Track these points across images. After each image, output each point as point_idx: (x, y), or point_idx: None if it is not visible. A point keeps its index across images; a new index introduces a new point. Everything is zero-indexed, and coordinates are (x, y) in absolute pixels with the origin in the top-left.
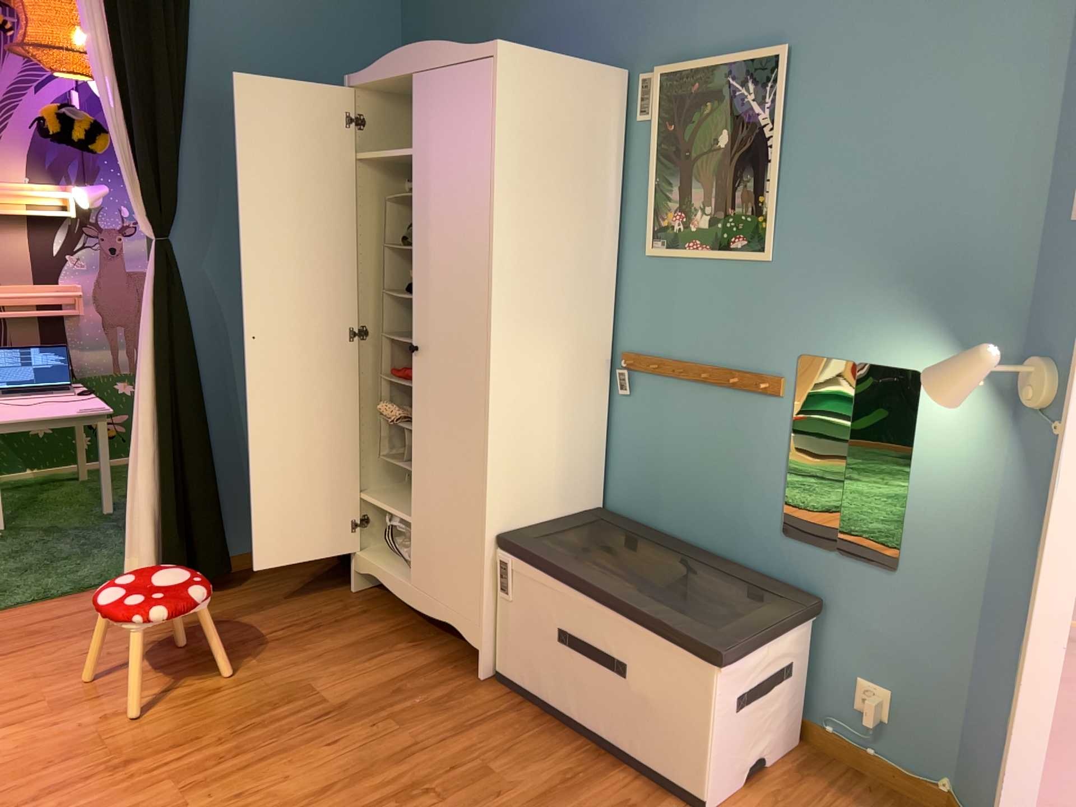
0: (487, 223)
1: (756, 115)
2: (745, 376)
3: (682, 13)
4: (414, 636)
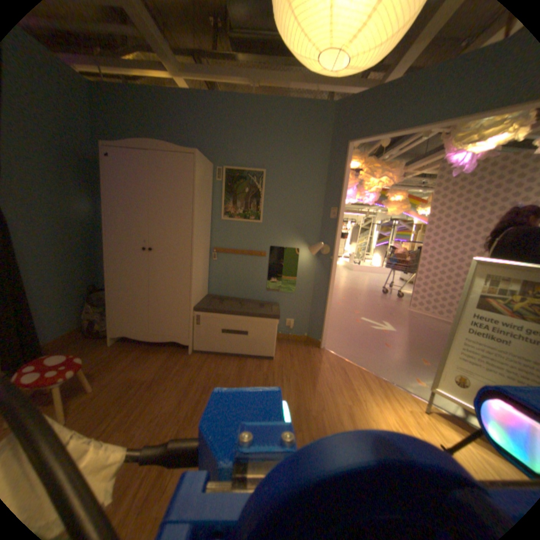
0: (192, 208)
1: (256, 185)
2: (255, 252)
3: (231, 152)
4: (152, 351)
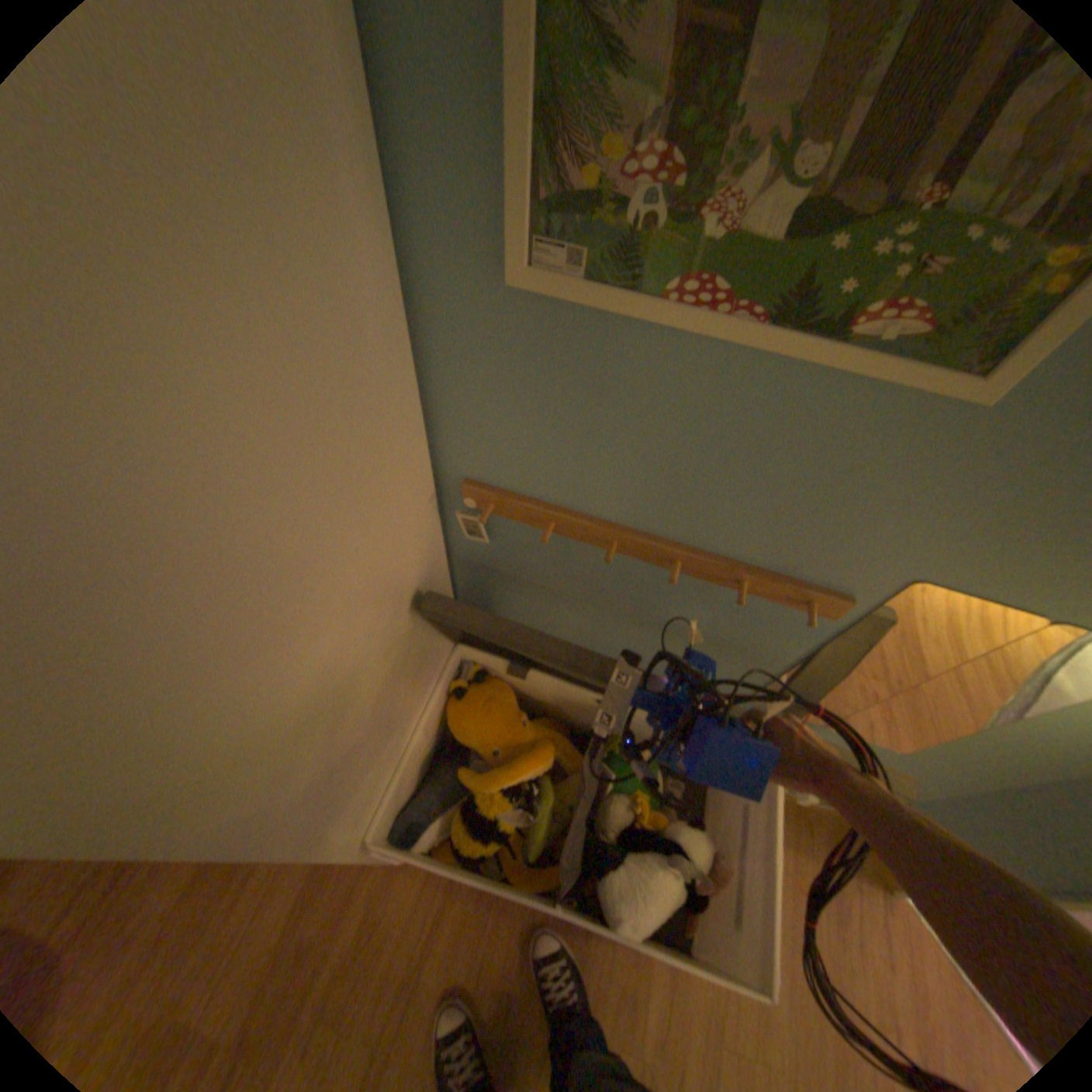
0: None
1: None
2: (773, 581)
3: None
4: None
